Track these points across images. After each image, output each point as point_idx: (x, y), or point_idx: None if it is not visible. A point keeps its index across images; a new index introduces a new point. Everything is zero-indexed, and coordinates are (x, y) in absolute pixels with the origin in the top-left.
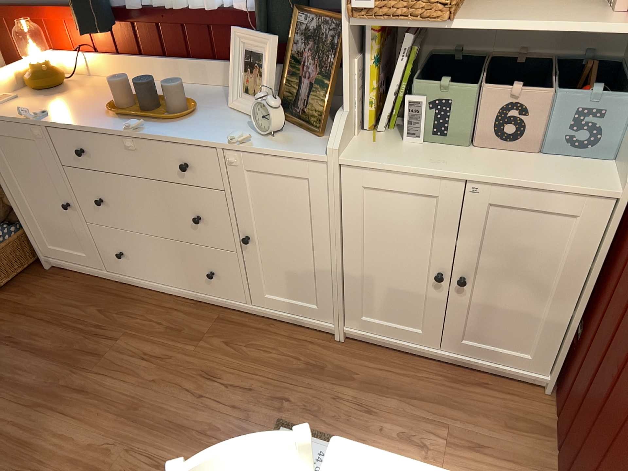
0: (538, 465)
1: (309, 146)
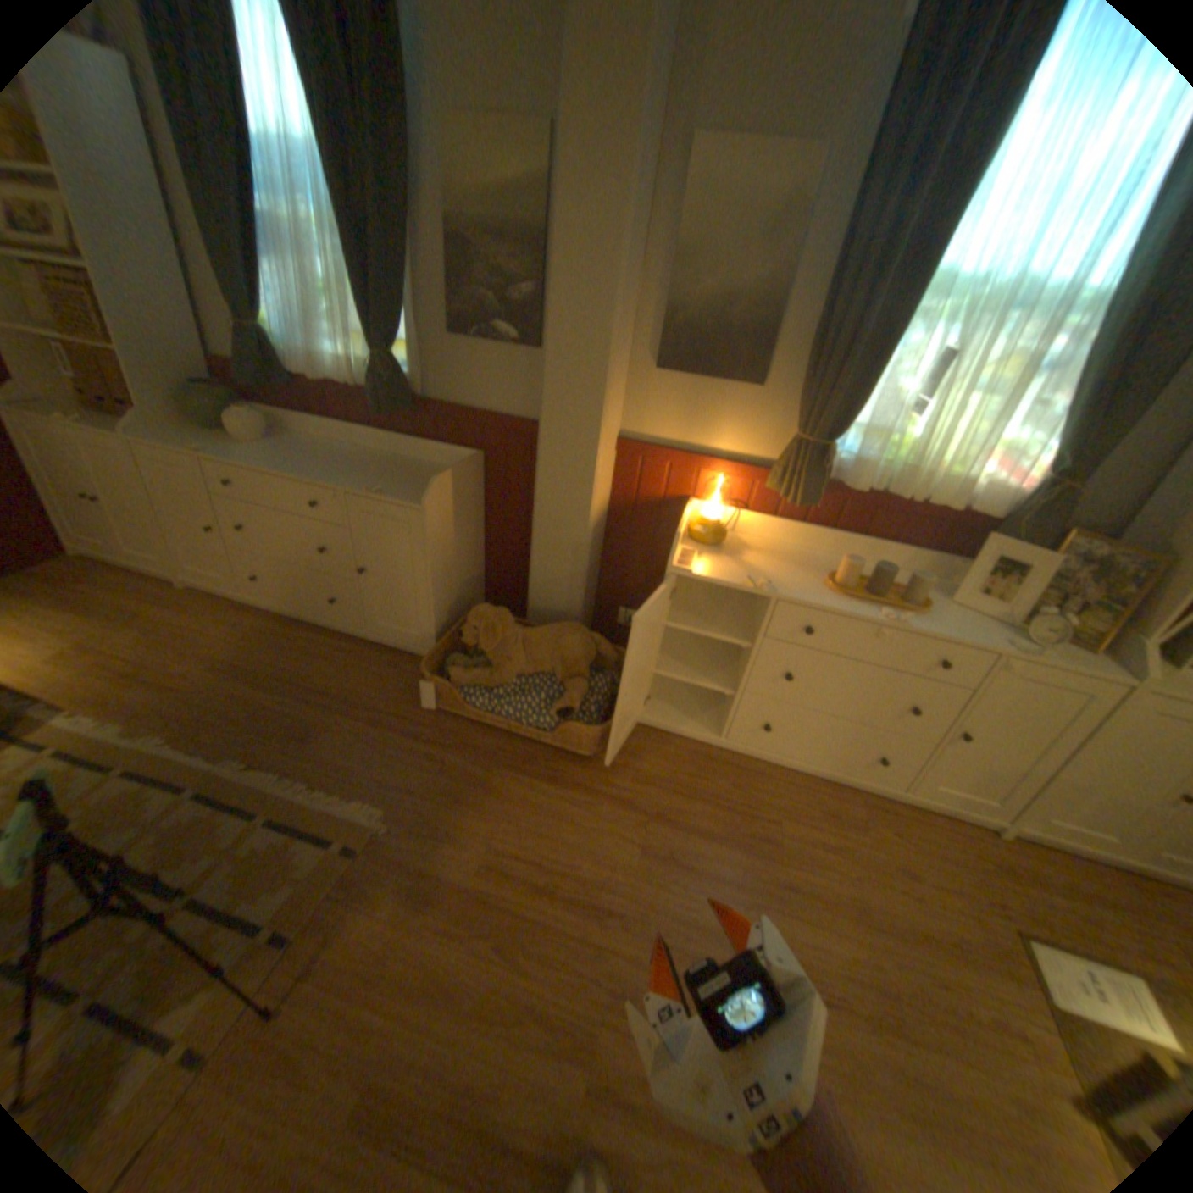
0: None
1: (1098, 665)
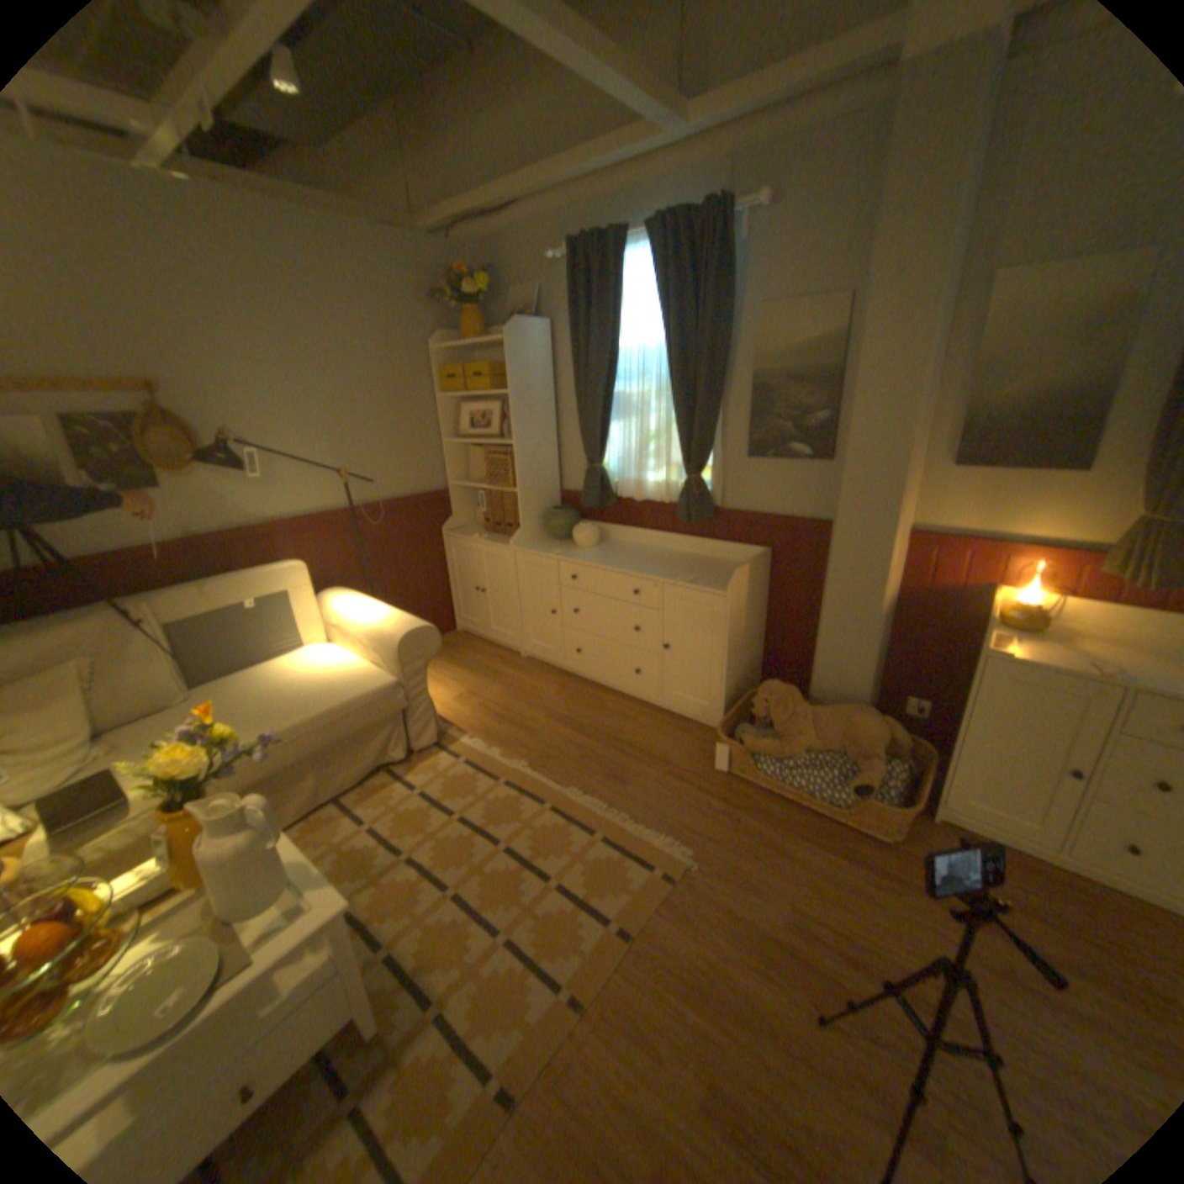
0: None
1: None
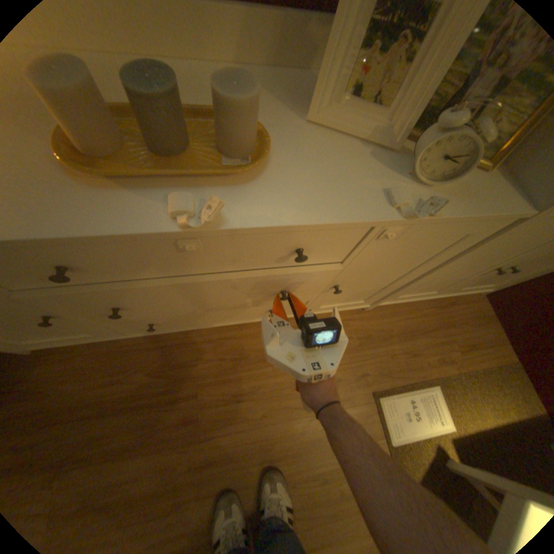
0: (503, 345)
1: (494, 192)
